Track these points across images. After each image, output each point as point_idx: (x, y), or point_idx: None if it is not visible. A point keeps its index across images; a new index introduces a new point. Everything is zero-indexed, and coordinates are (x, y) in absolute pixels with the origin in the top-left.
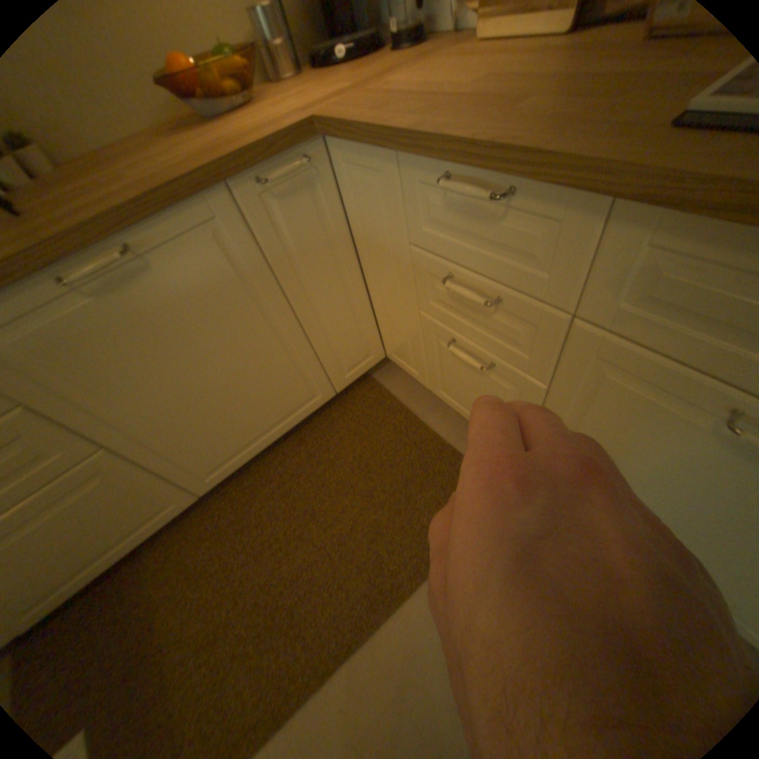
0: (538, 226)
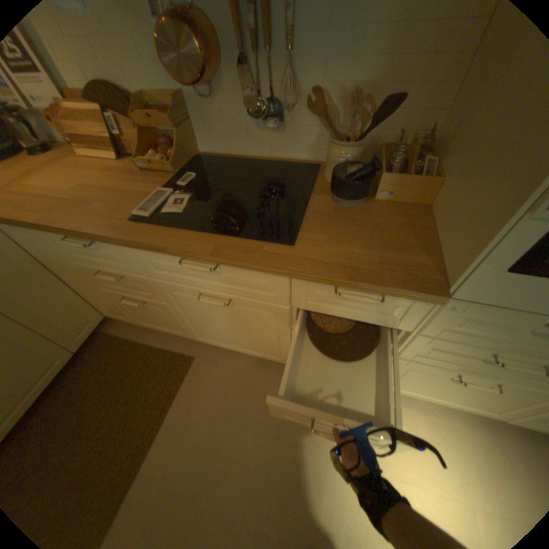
0: (112, 251)
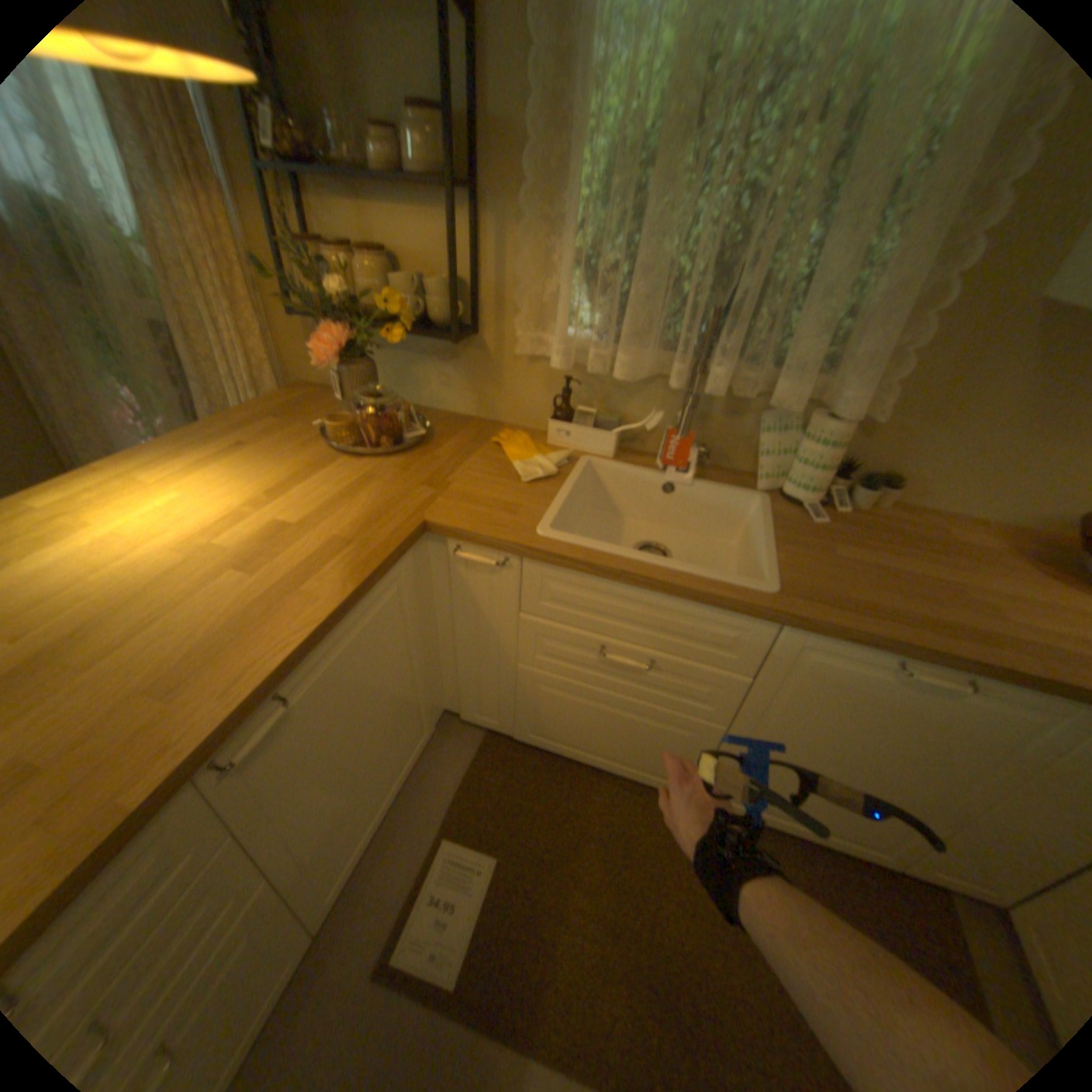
0: None
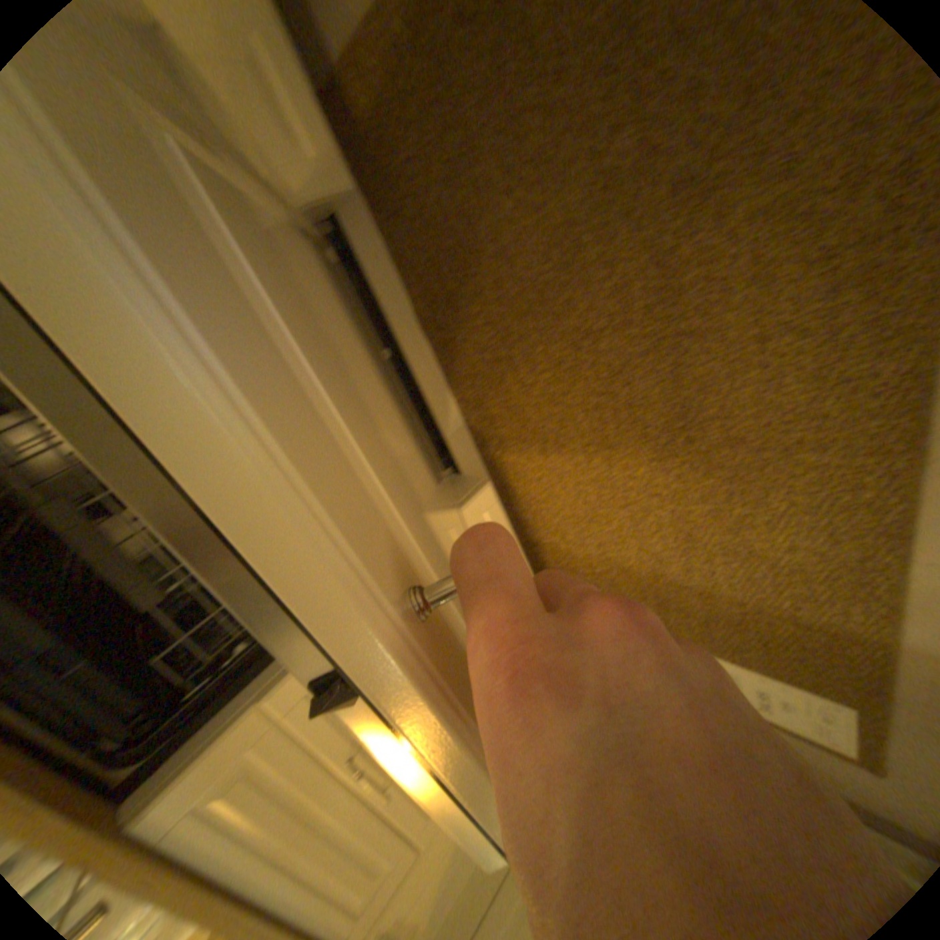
0: None
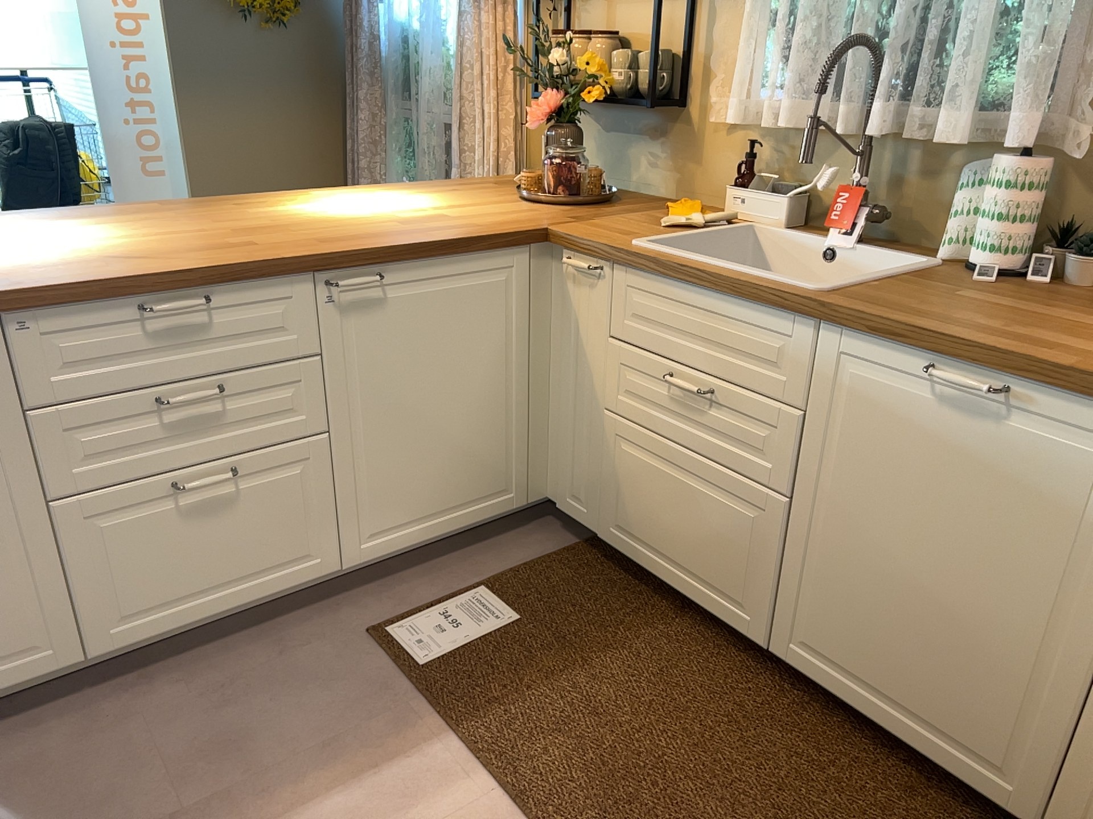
0: None
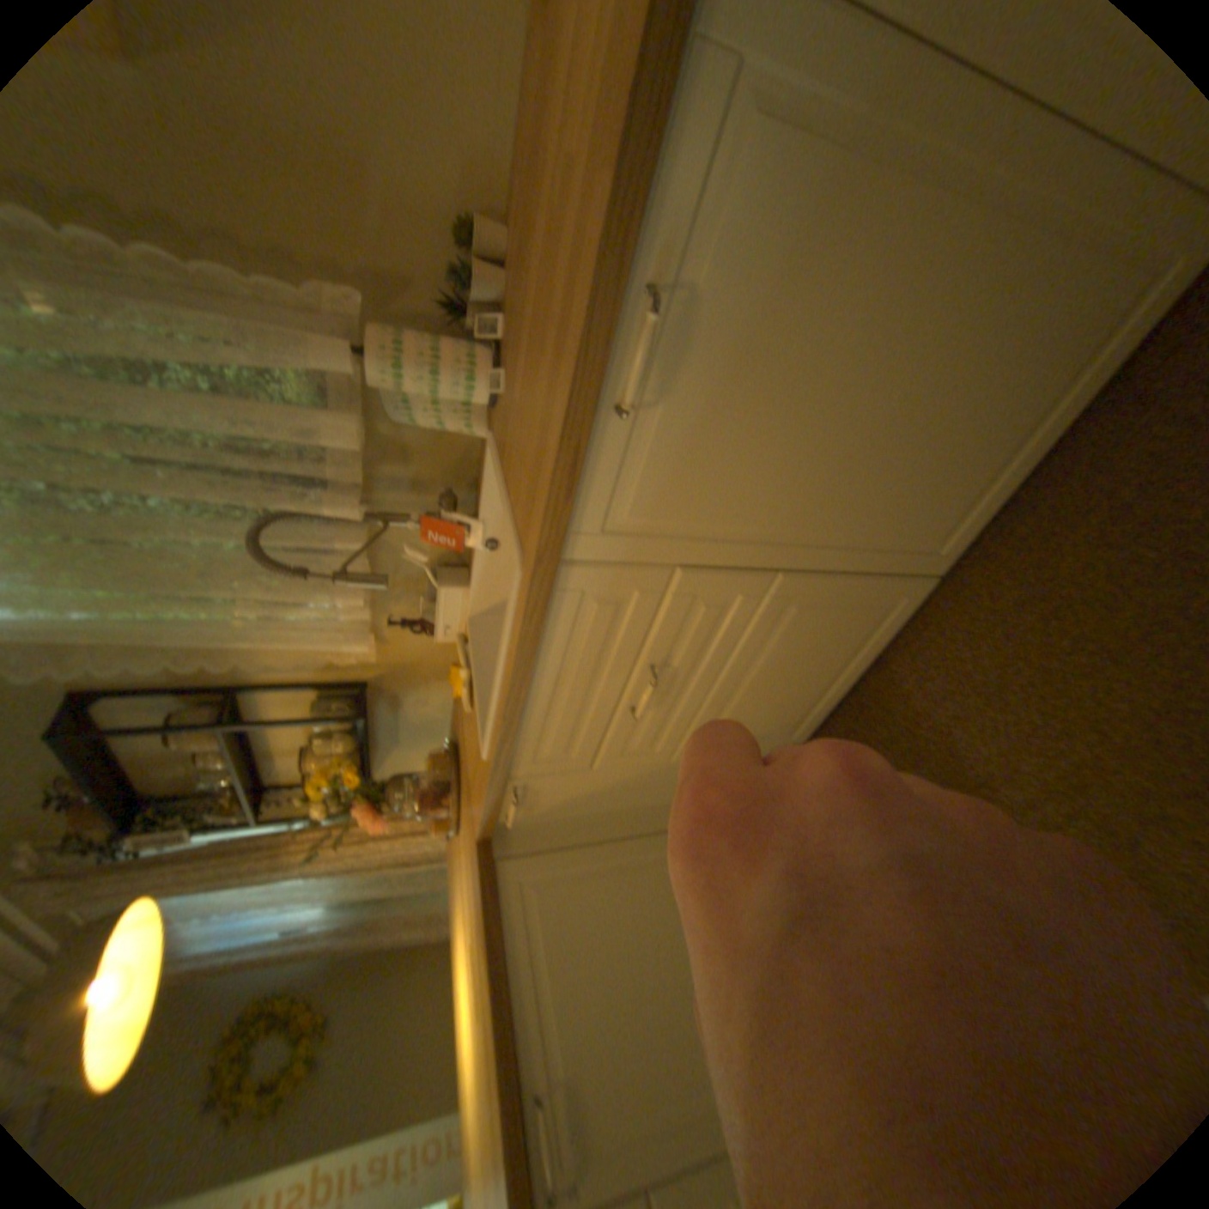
0: None
